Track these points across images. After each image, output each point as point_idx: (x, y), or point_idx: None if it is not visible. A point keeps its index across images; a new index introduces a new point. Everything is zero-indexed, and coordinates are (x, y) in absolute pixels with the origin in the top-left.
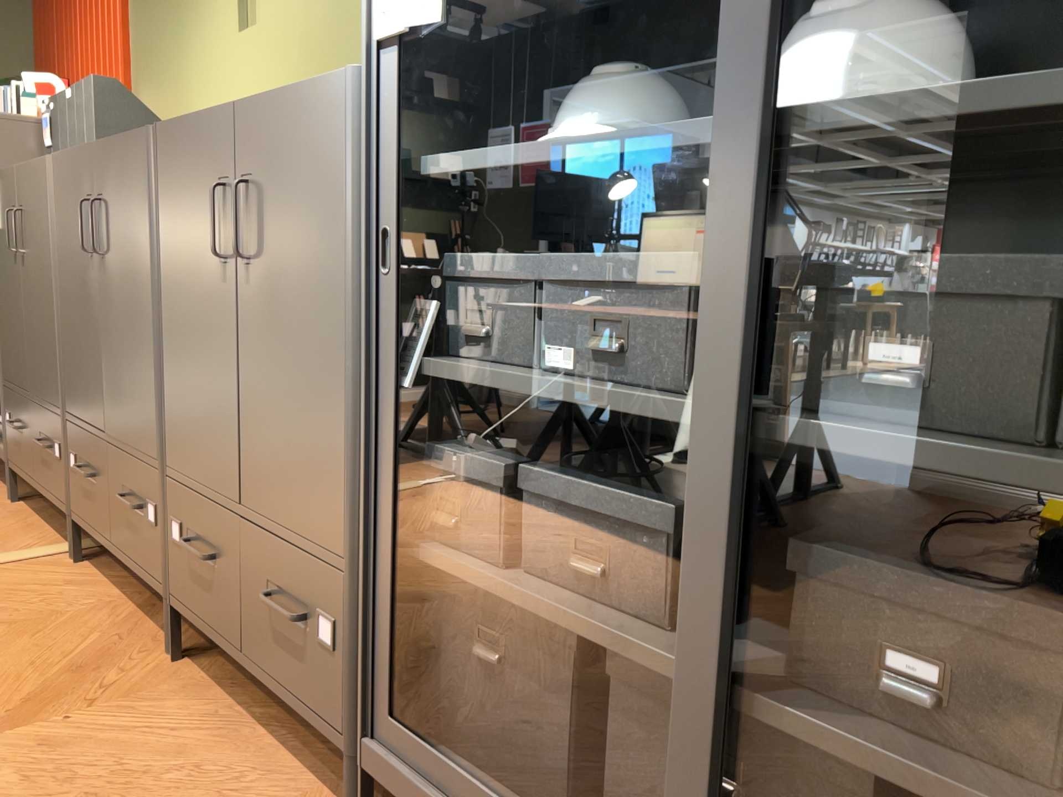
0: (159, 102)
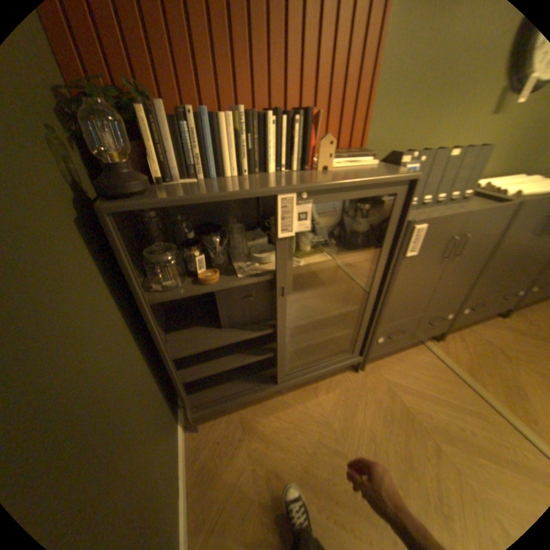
0: (402, 139)
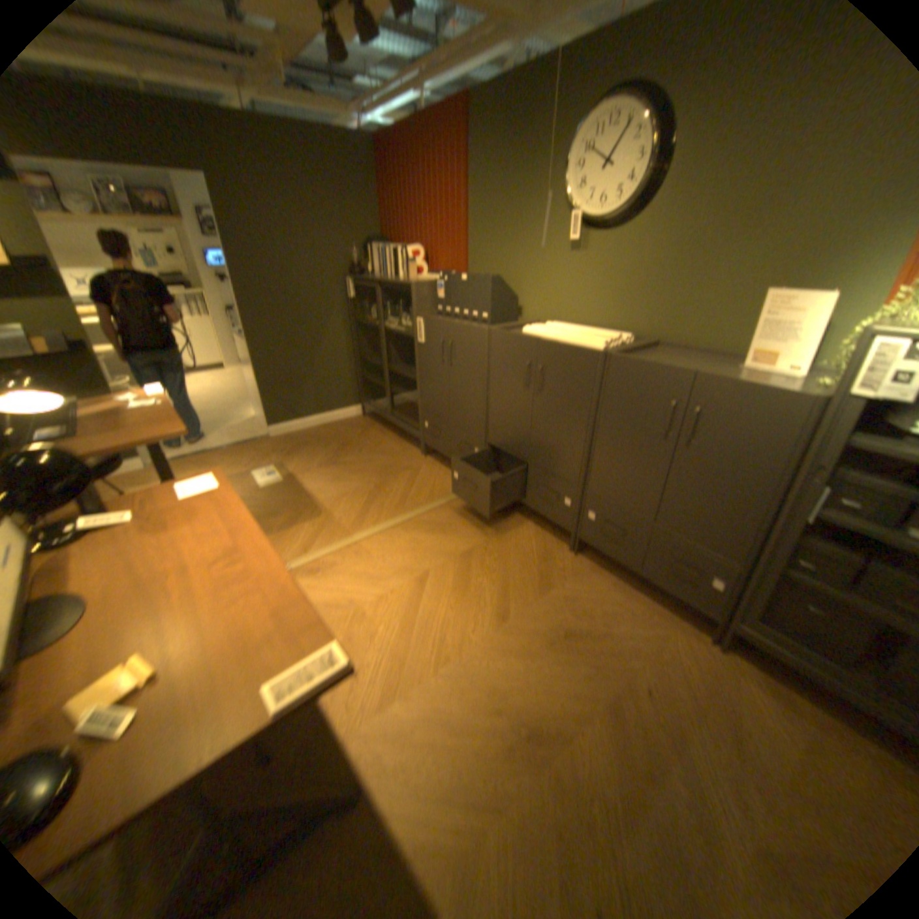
0: (492, 268)
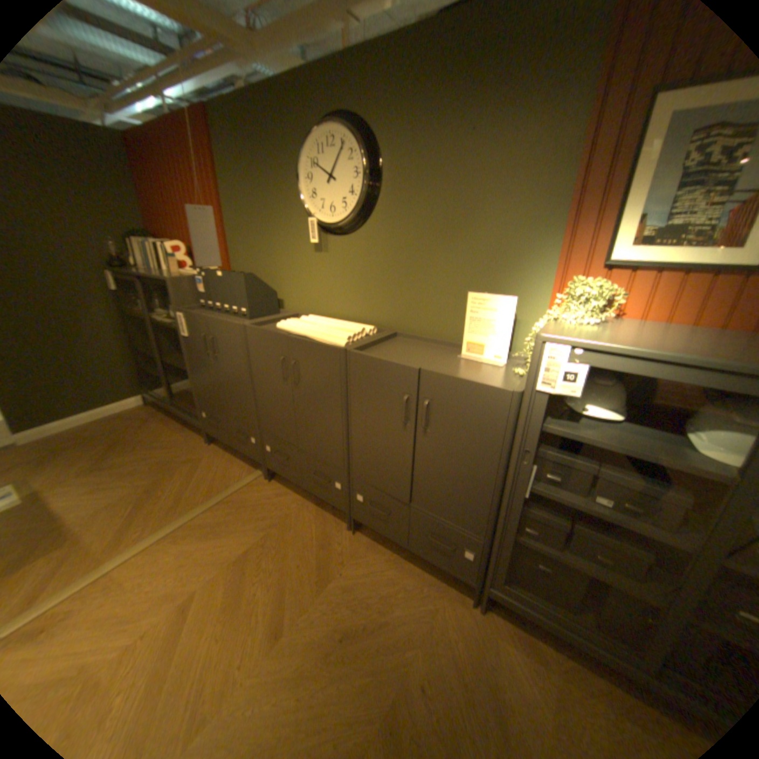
0: (251, 265)
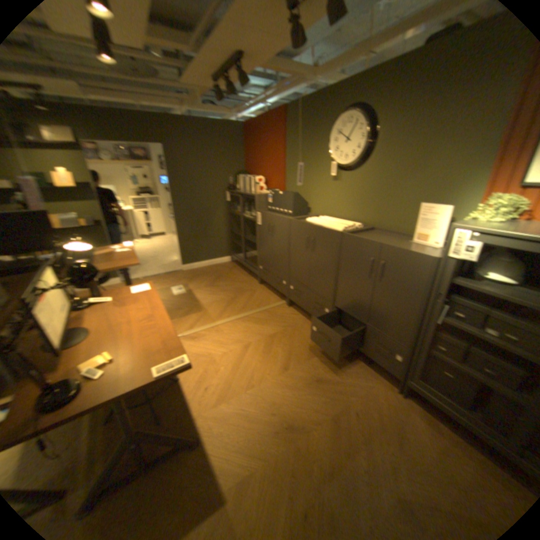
0: (296, 188)
